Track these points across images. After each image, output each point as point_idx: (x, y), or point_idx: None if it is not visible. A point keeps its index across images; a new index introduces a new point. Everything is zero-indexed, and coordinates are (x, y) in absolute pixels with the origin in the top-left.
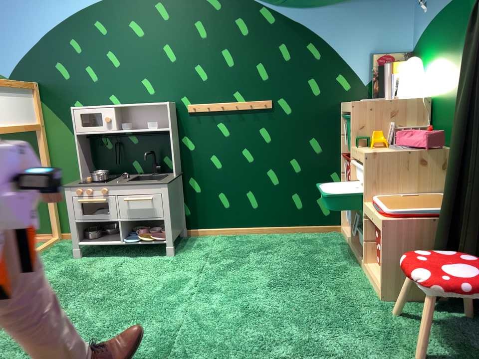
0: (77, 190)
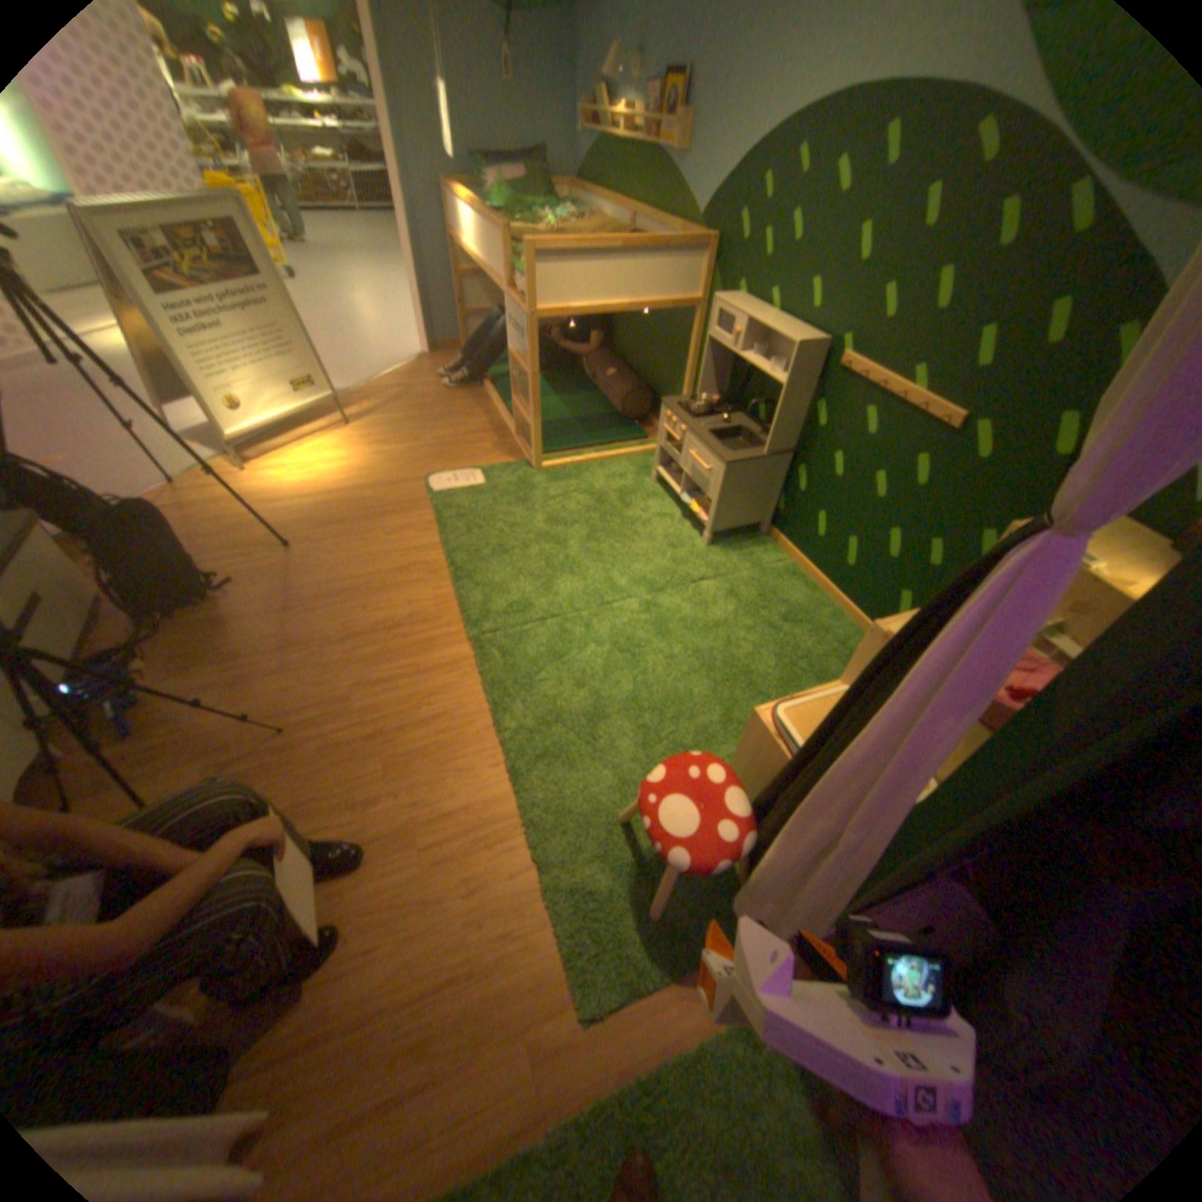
0: (665, 415)
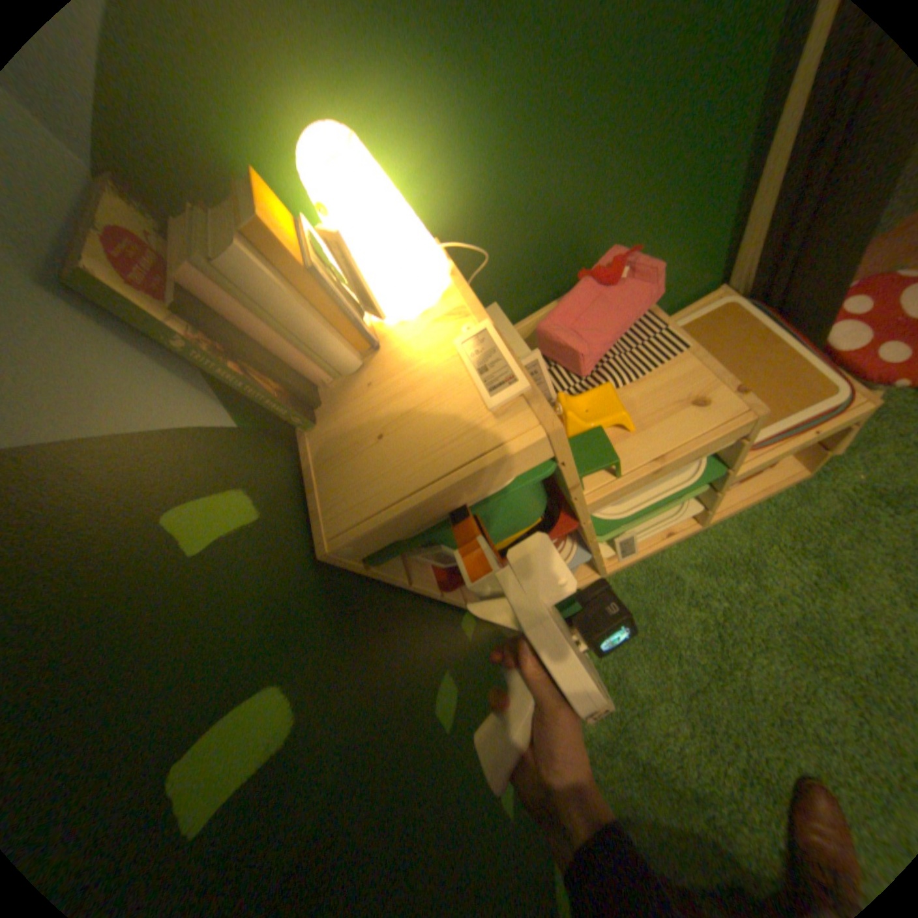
0: None
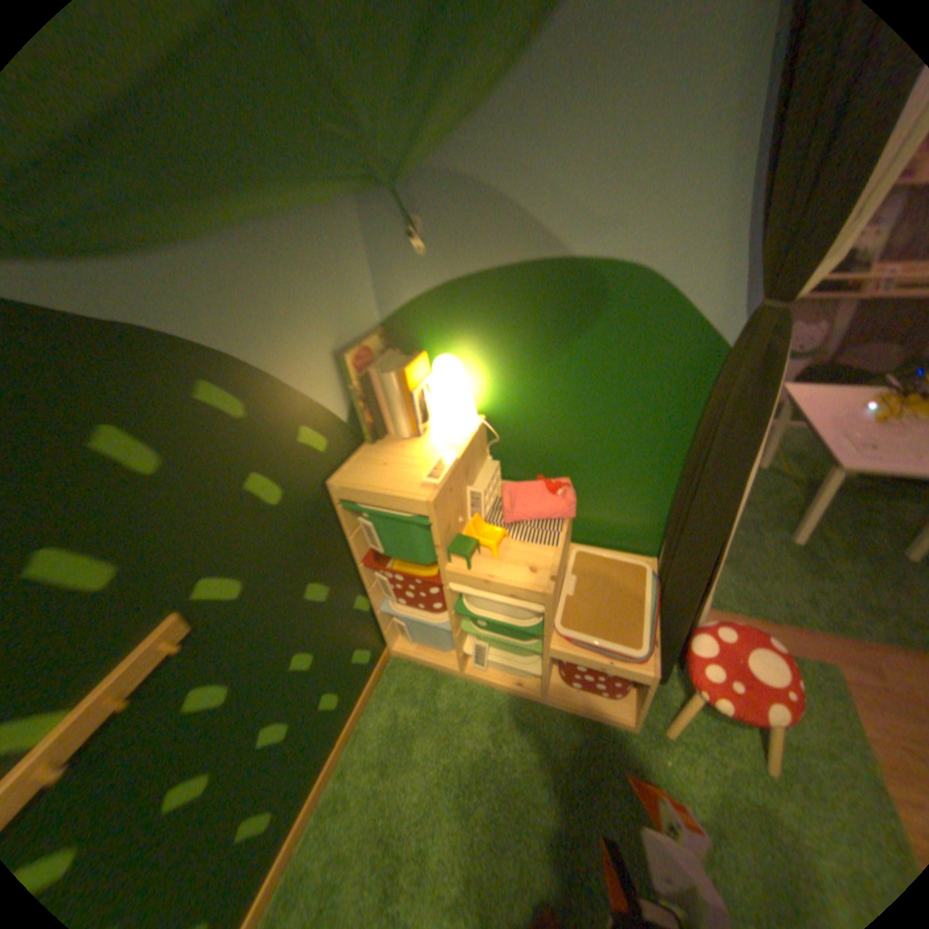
0: None
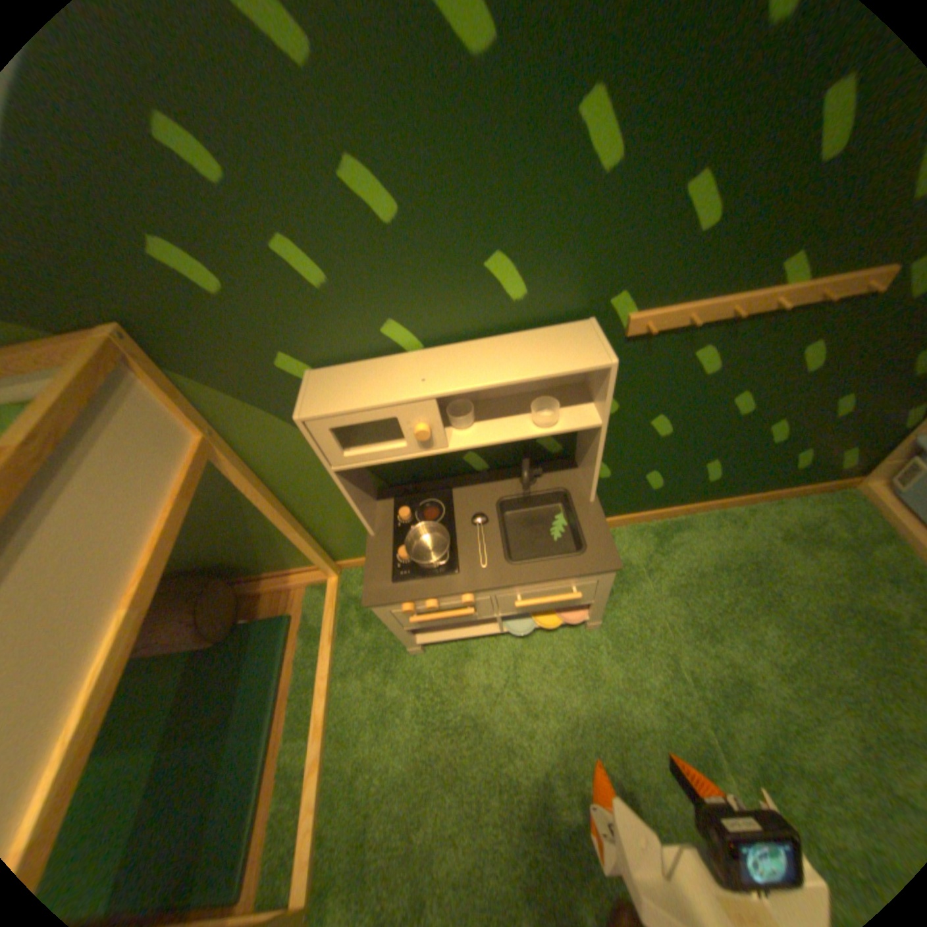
0: (404, 607)
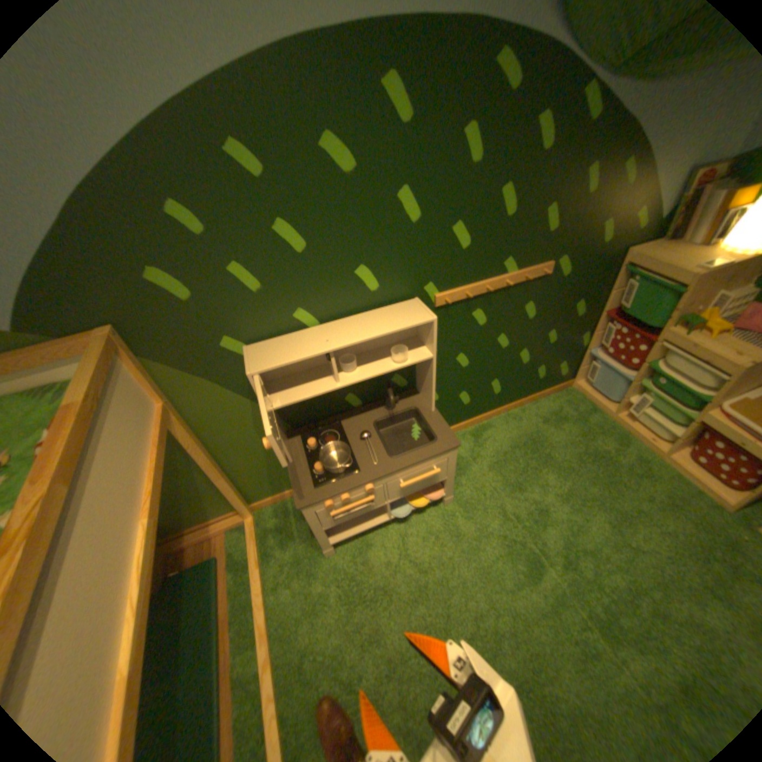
0: (326, 504)
